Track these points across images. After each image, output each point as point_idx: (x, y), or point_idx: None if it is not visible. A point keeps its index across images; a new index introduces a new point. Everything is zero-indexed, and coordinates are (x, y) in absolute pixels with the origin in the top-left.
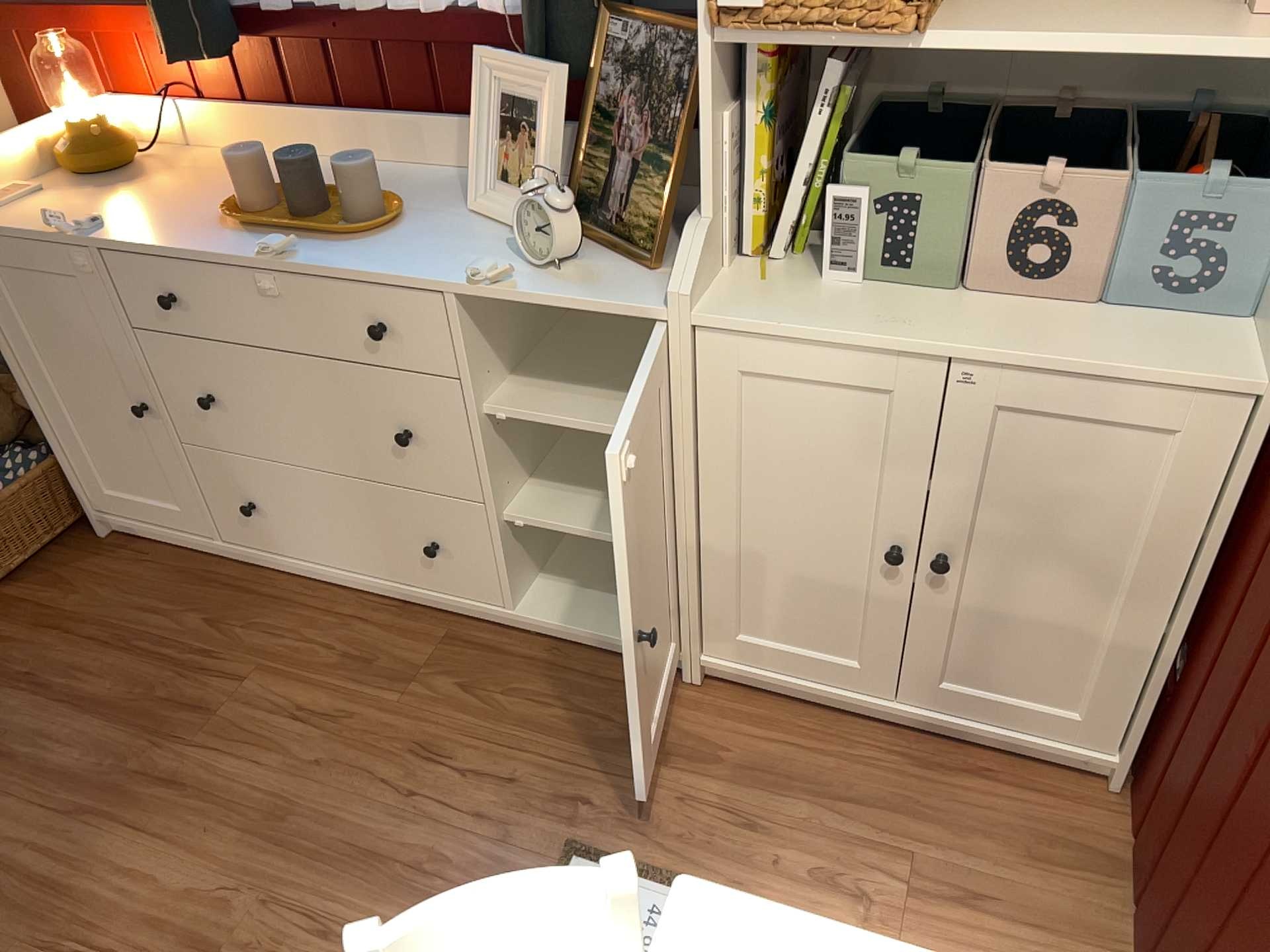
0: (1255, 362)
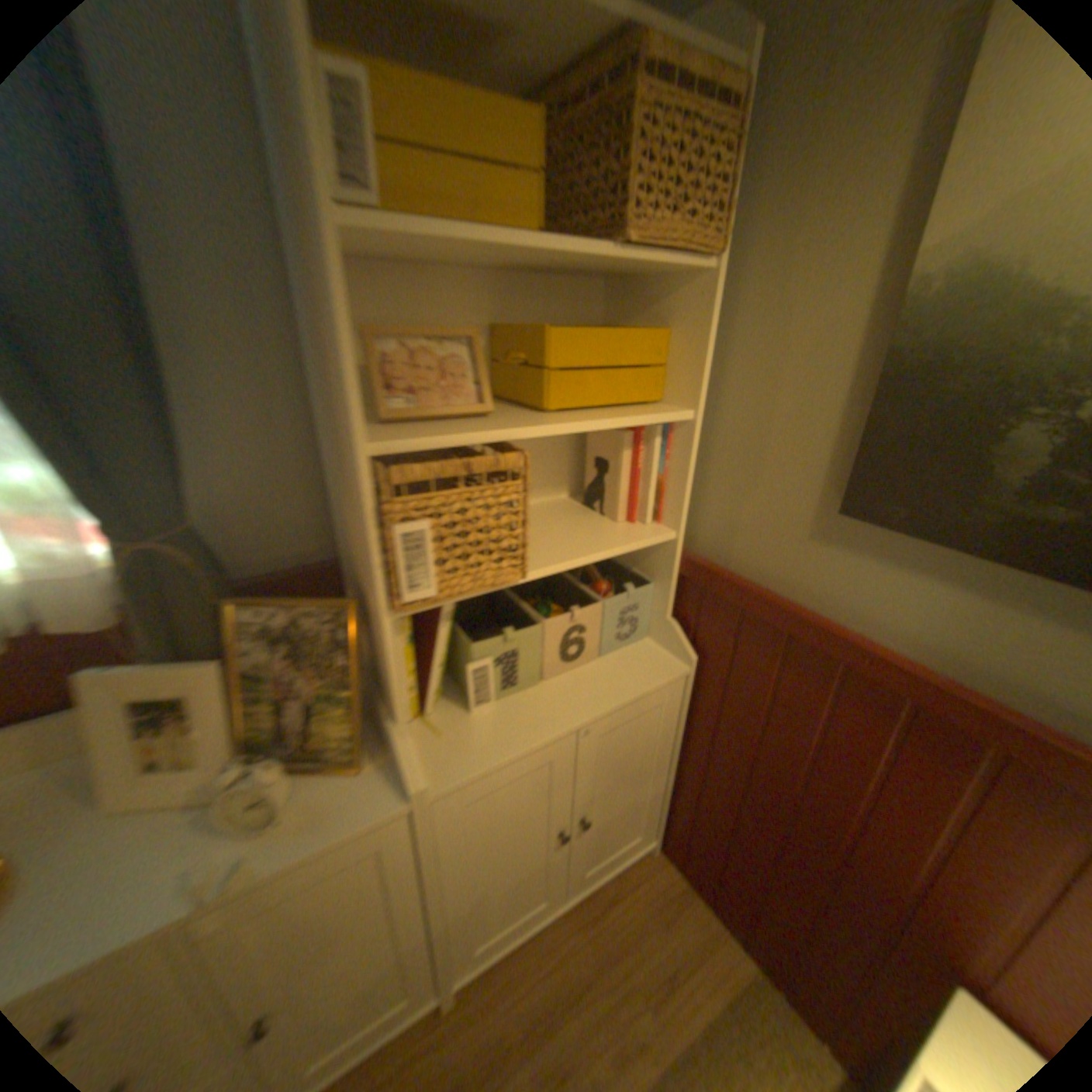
0: (675, 663)
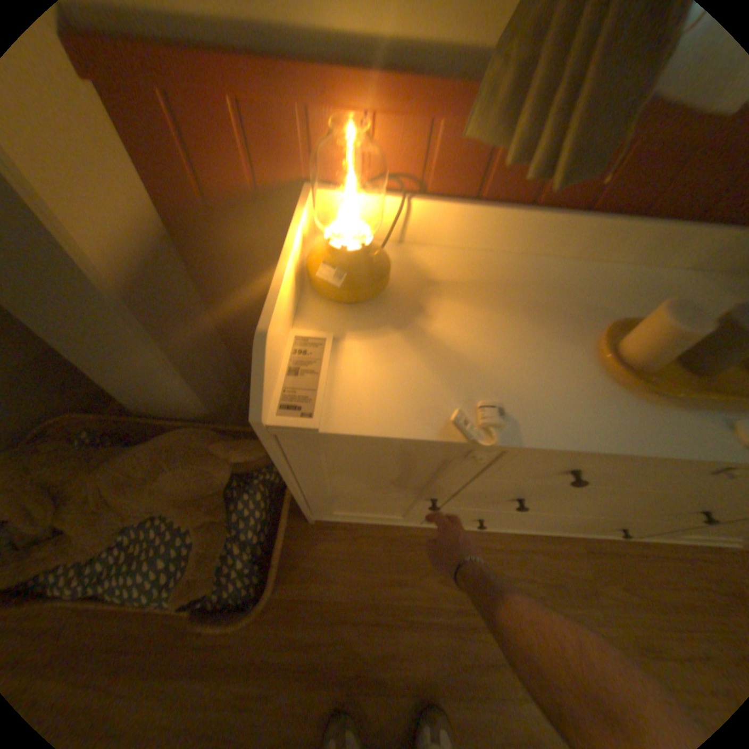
0: None
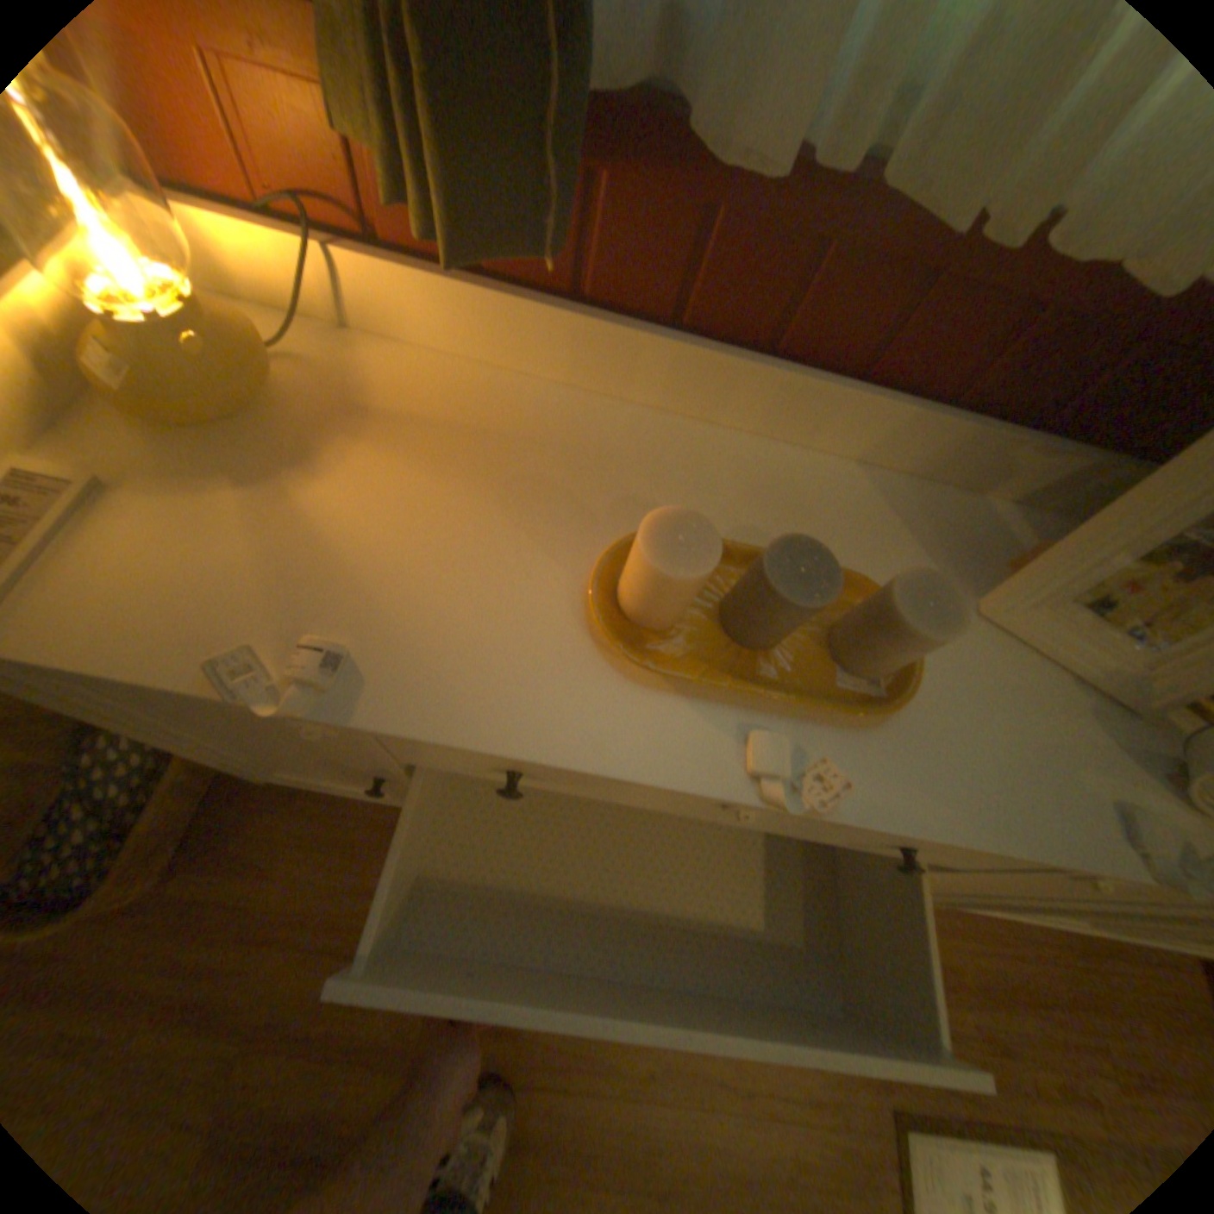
0: None
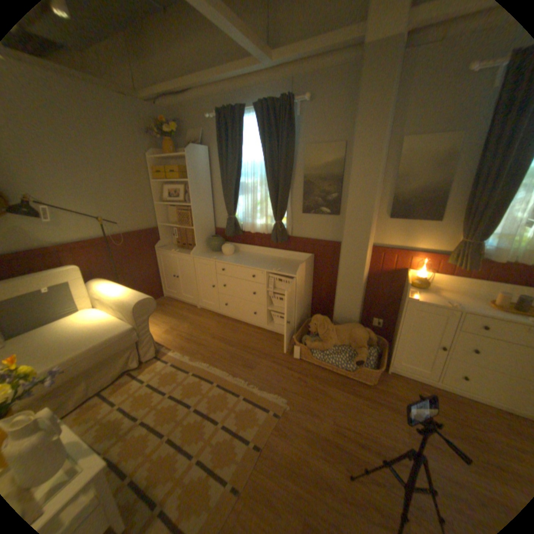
0: None
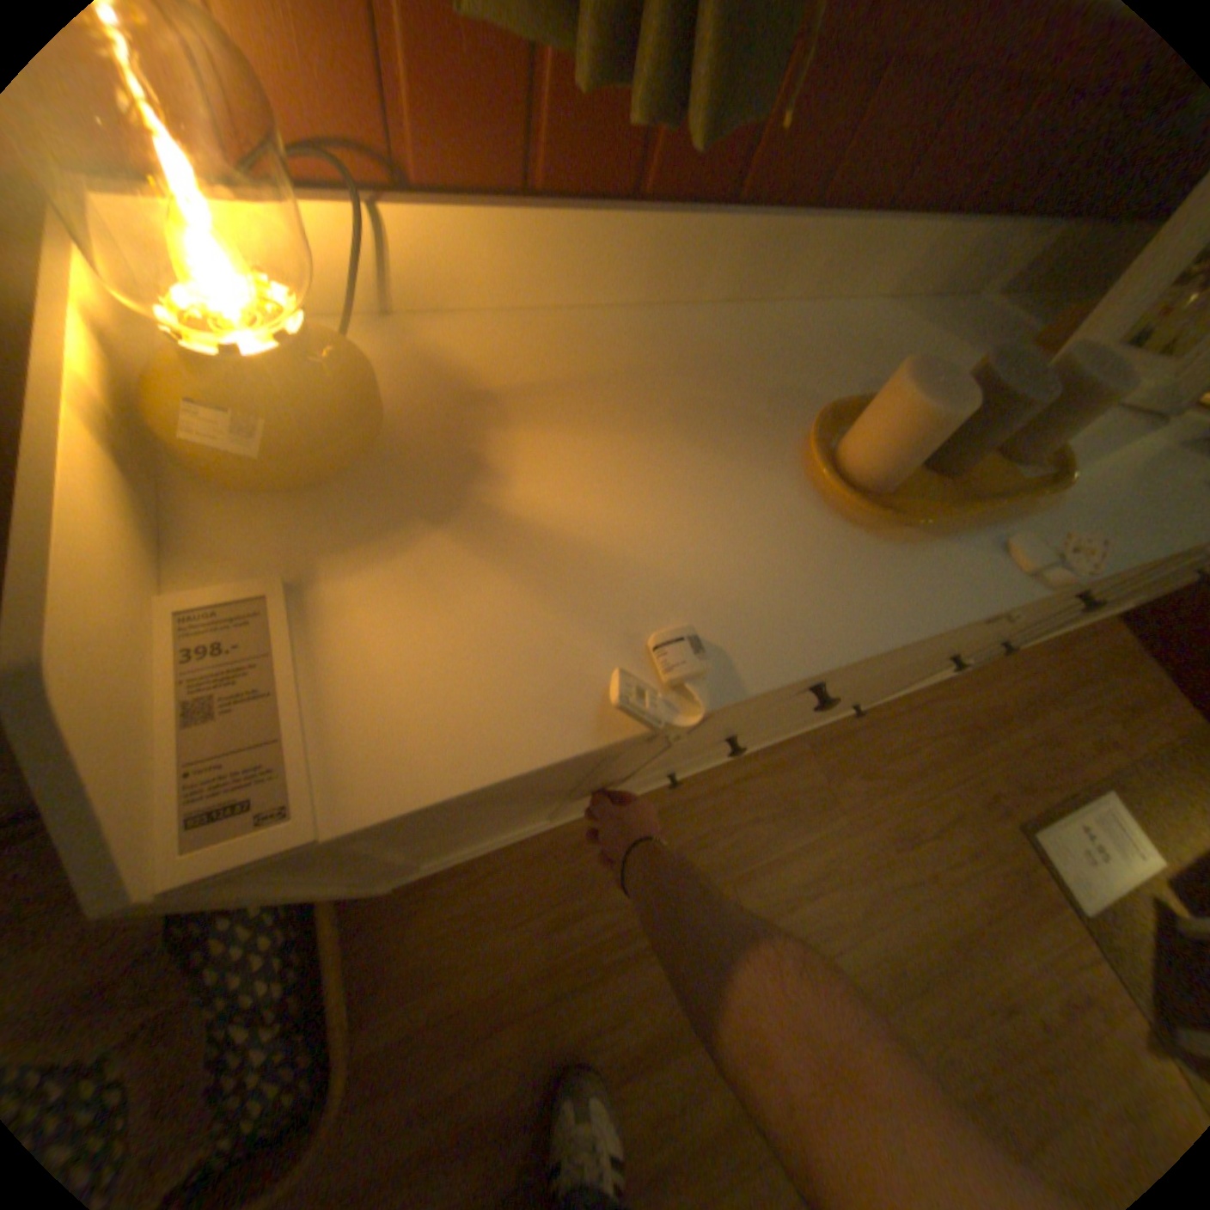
0: None
